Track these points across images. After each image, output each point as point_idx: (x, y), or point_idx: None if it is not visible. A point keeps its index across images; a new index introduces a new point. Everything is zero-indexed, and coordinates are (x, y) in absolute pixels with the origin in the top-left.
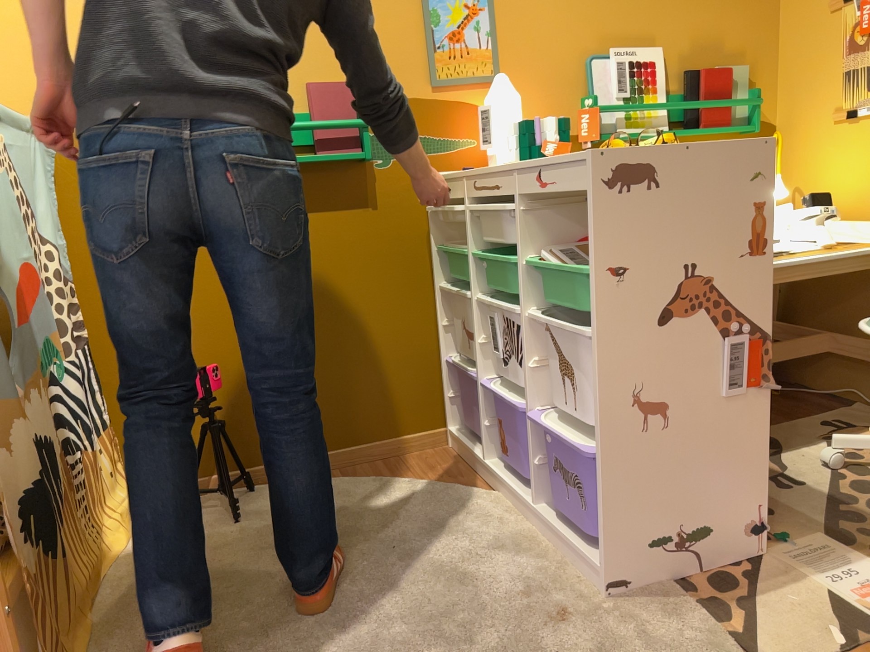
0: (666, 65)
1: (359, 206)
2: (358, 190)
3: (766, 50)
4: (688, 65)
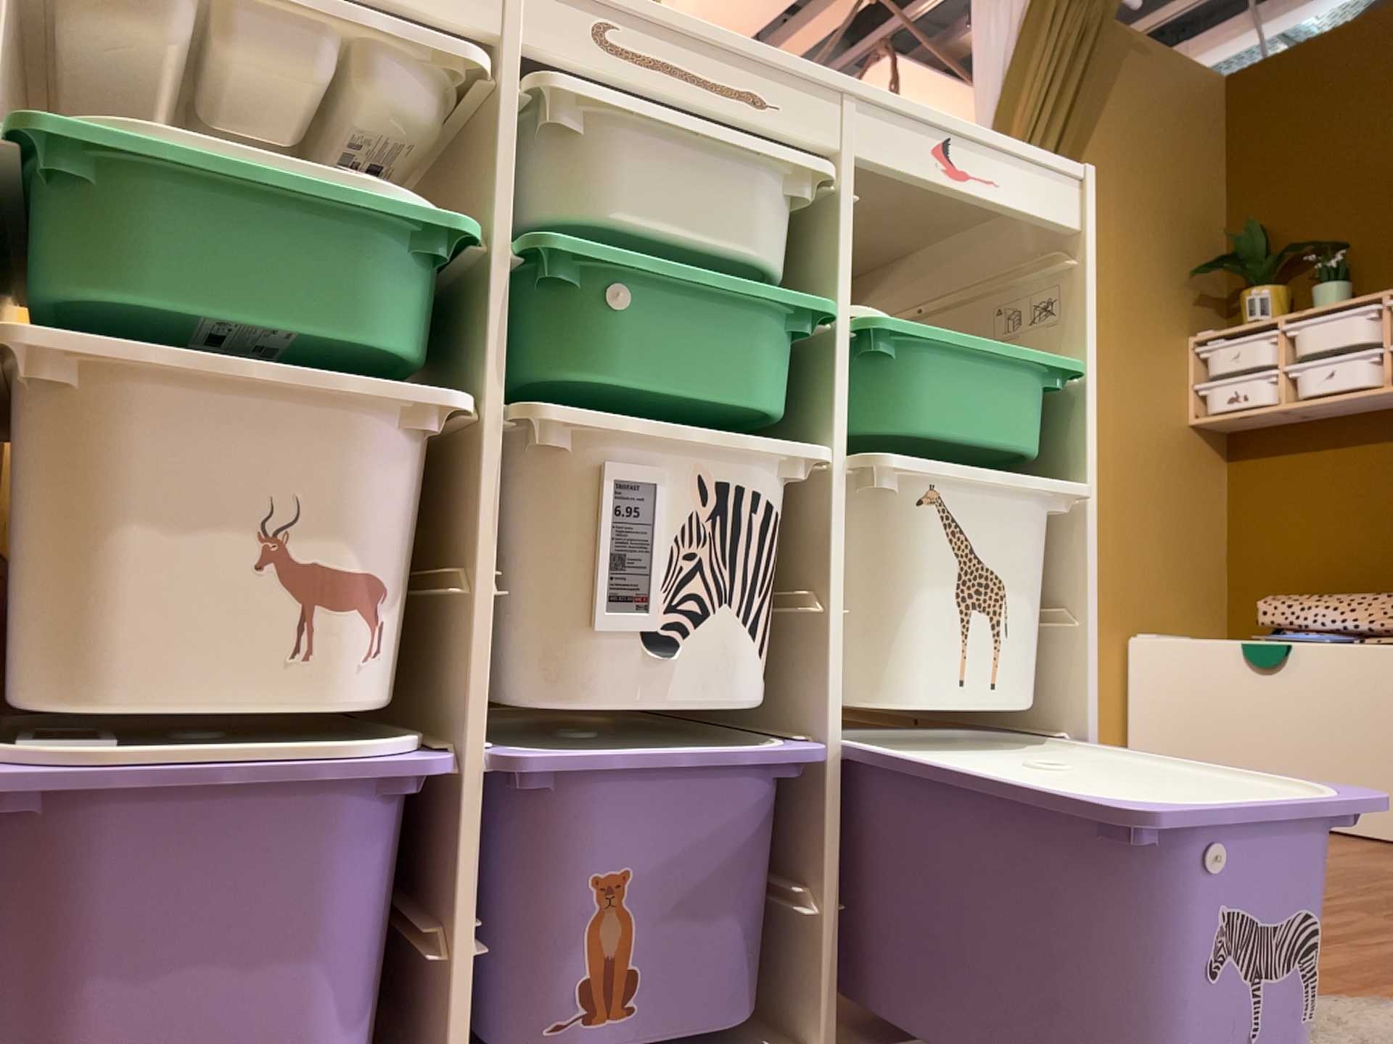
0: None
1: None
2: None
3: None
4: None
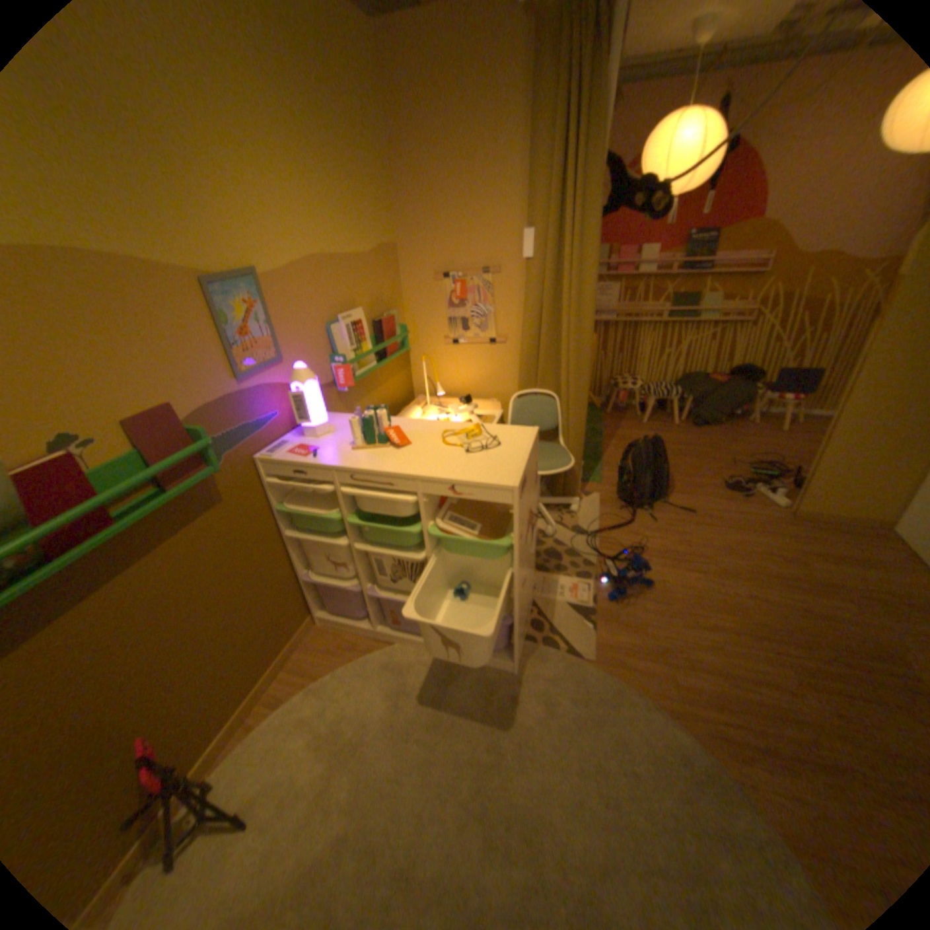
0: (365, 319)
1: (209, 510)
2: (204, 498)
3: (399, 296)
4: (372, 315)
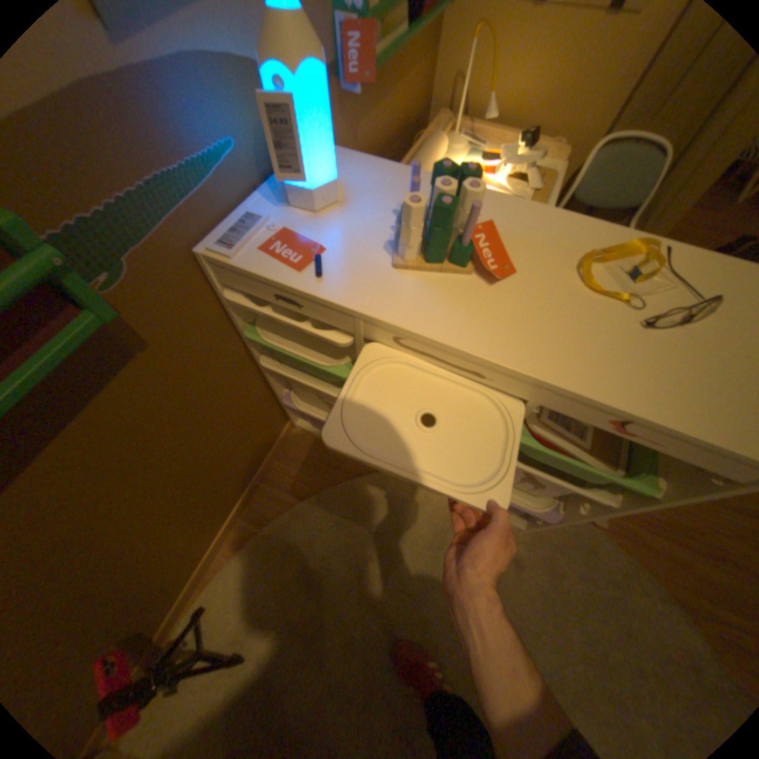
0: None
1: (122, 366)
2: (101, 350)
3: None
4: None
